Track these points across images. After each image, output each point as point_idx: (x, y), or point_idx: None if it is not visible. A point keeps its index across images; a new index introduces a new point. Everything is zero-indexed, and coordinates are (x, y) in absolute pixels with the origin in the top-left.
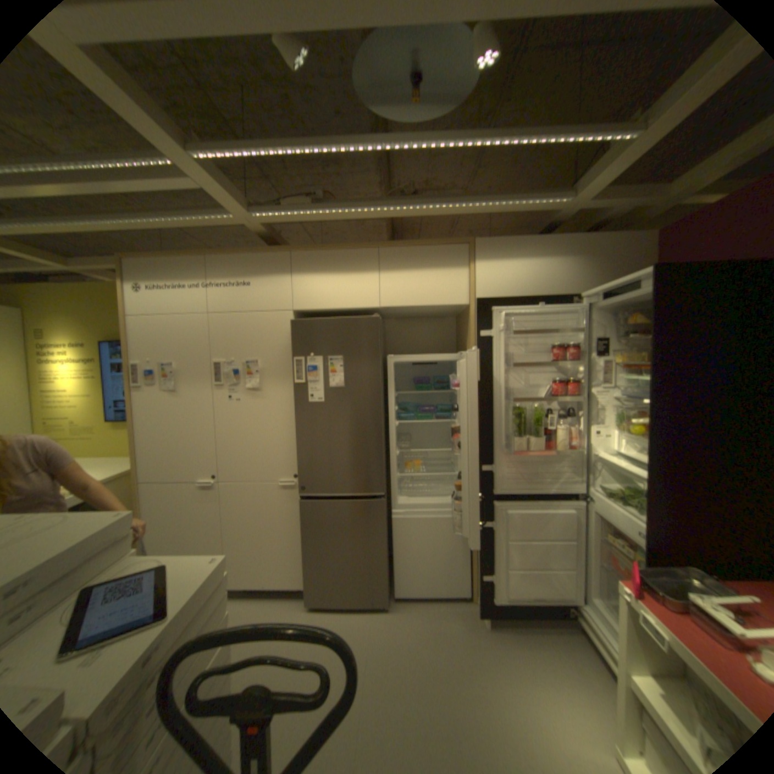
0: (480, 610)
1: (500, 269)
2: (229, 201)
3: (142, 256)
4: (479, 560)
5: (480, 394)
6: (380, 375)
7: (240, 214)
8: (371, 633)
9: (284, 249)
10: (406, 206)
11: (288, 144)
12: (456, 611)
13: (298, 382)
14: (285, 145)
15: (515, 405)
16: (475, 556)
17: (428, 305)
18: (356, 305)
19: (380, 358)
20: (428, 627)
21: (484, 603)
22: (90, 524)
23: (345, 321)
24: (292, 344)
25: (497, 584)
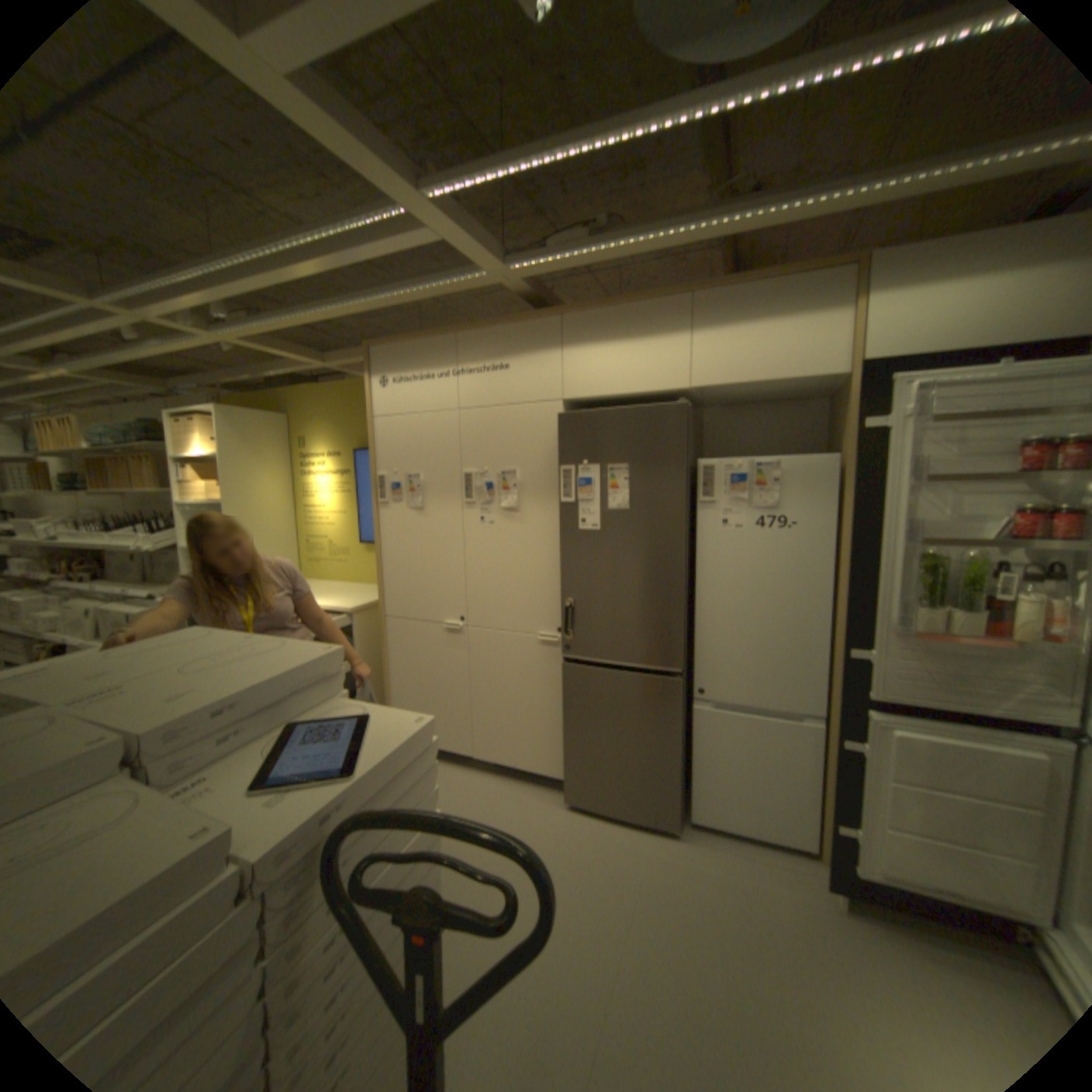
0: (831, 878)
1: (920, 303)
2: (478, 253)
3: (389, 342)
4: (838, 800)
5: (860, 528)
6: (685, 493)
7: (494, 269)
8: (652, 862)
9: (553, 311)
10: (738, 213)
11: (543, 148)
12: (791, 868)
13: (565, 502)
14: (539, 151)
15: (929, 550)
16: (831, 793)
17: (773, 379)
18: (653, 387)
19: (685, 467)
20: (739, 879)
21: (840, 869)
22: (306, 654)
23: (634, 411)
24: (559, 448)
25: (865, 846)
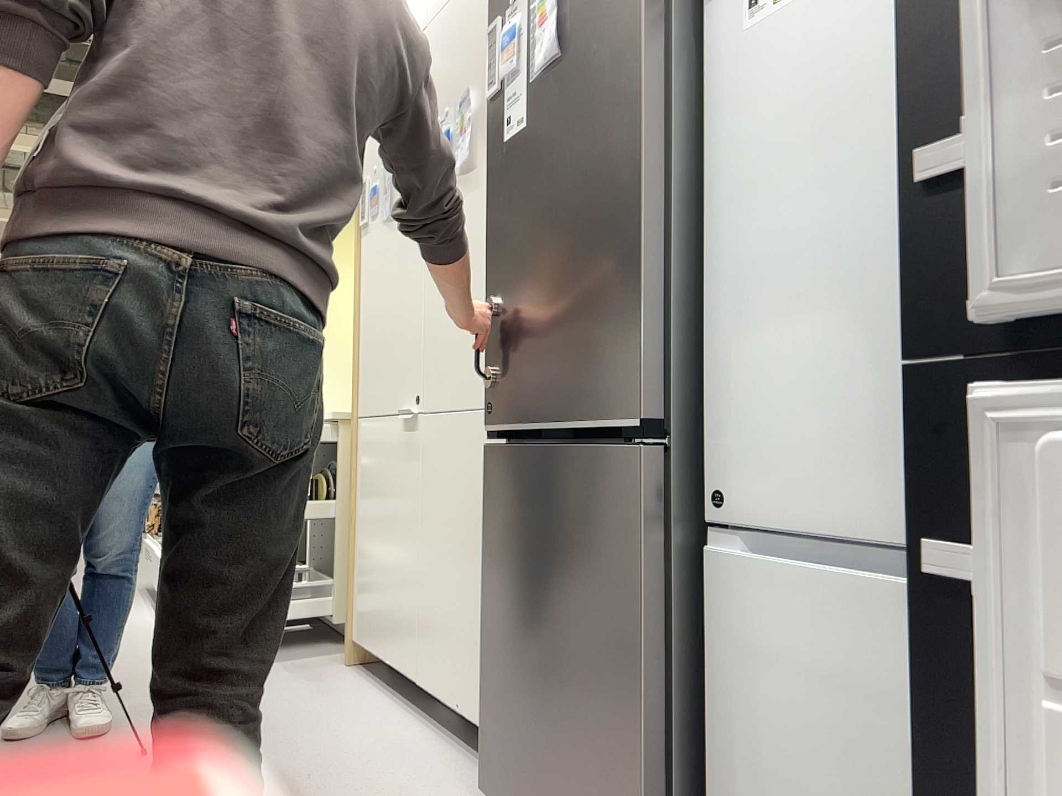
0: None
1: None
2: None
3: None
4: None
5: None
6: None
7: None
8: None
9: None
10: None
11: None
12: None
13: (491, 96)
14: None
15: None
16: None
17: None
18: None
19: None
20: None
21: None
22: None
23: None
24: None
25: None
